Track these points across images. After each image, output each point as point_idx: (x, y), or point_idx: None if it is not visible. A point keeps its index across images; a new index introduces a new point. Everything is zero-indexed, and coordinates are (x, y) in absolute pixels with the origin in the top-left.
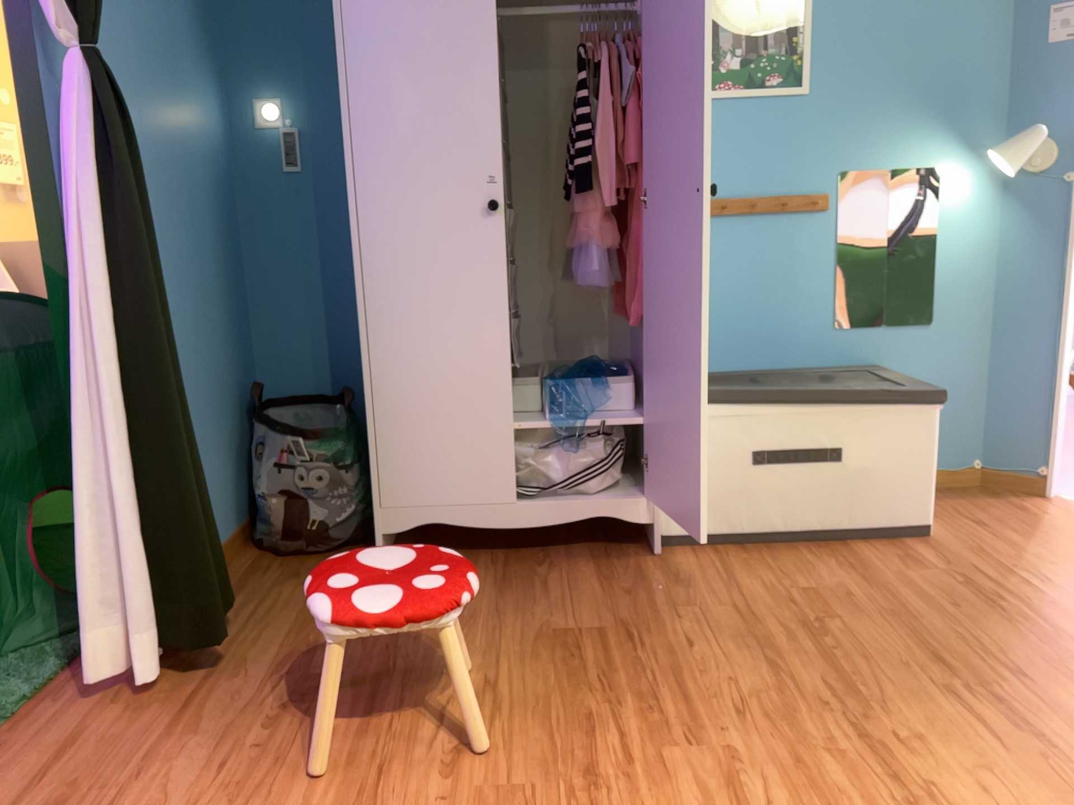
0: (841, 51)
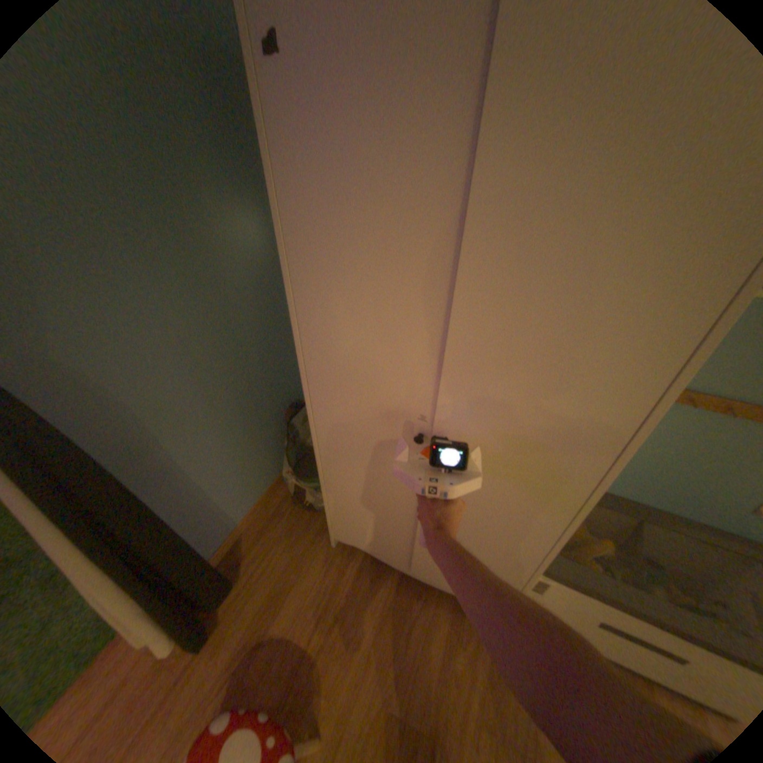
0: None
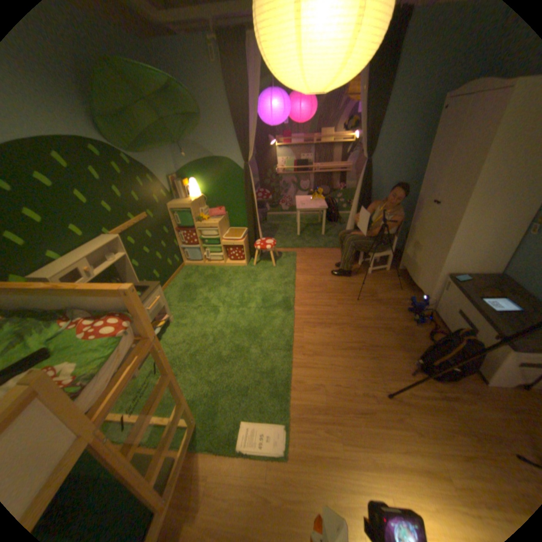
0: None
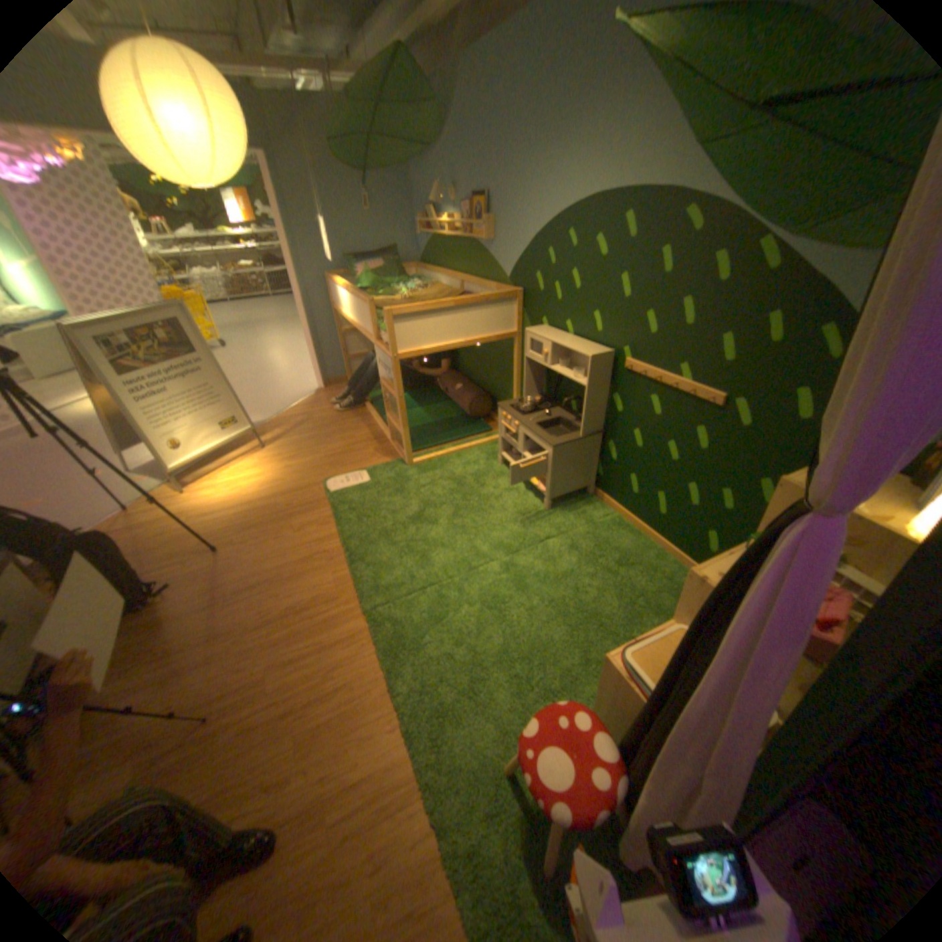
0: None
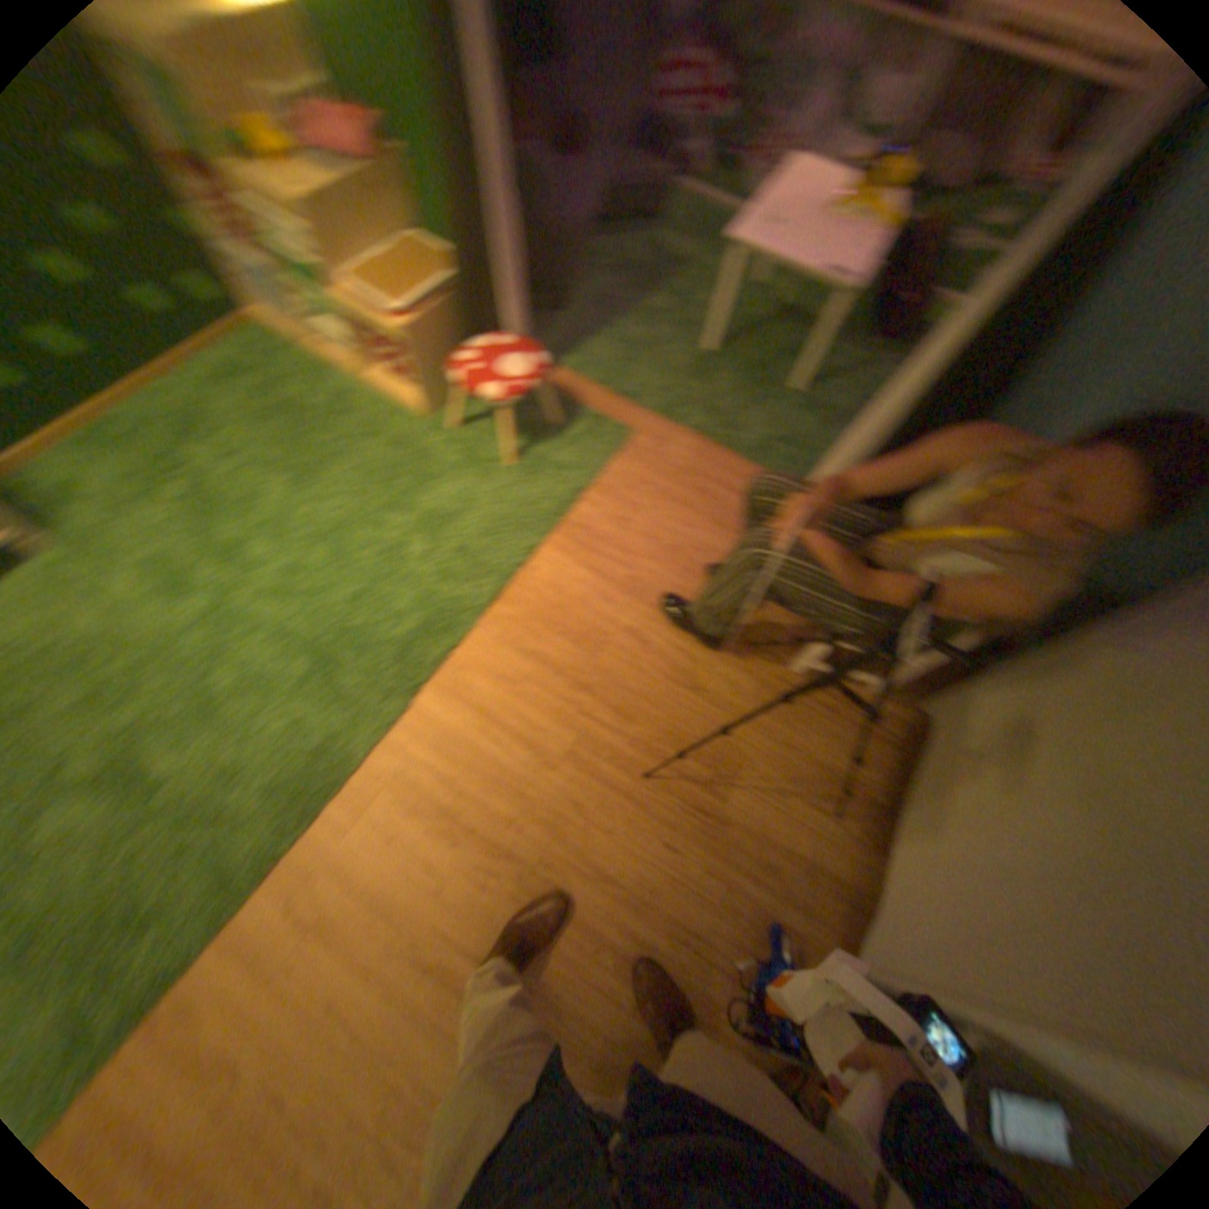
0: None
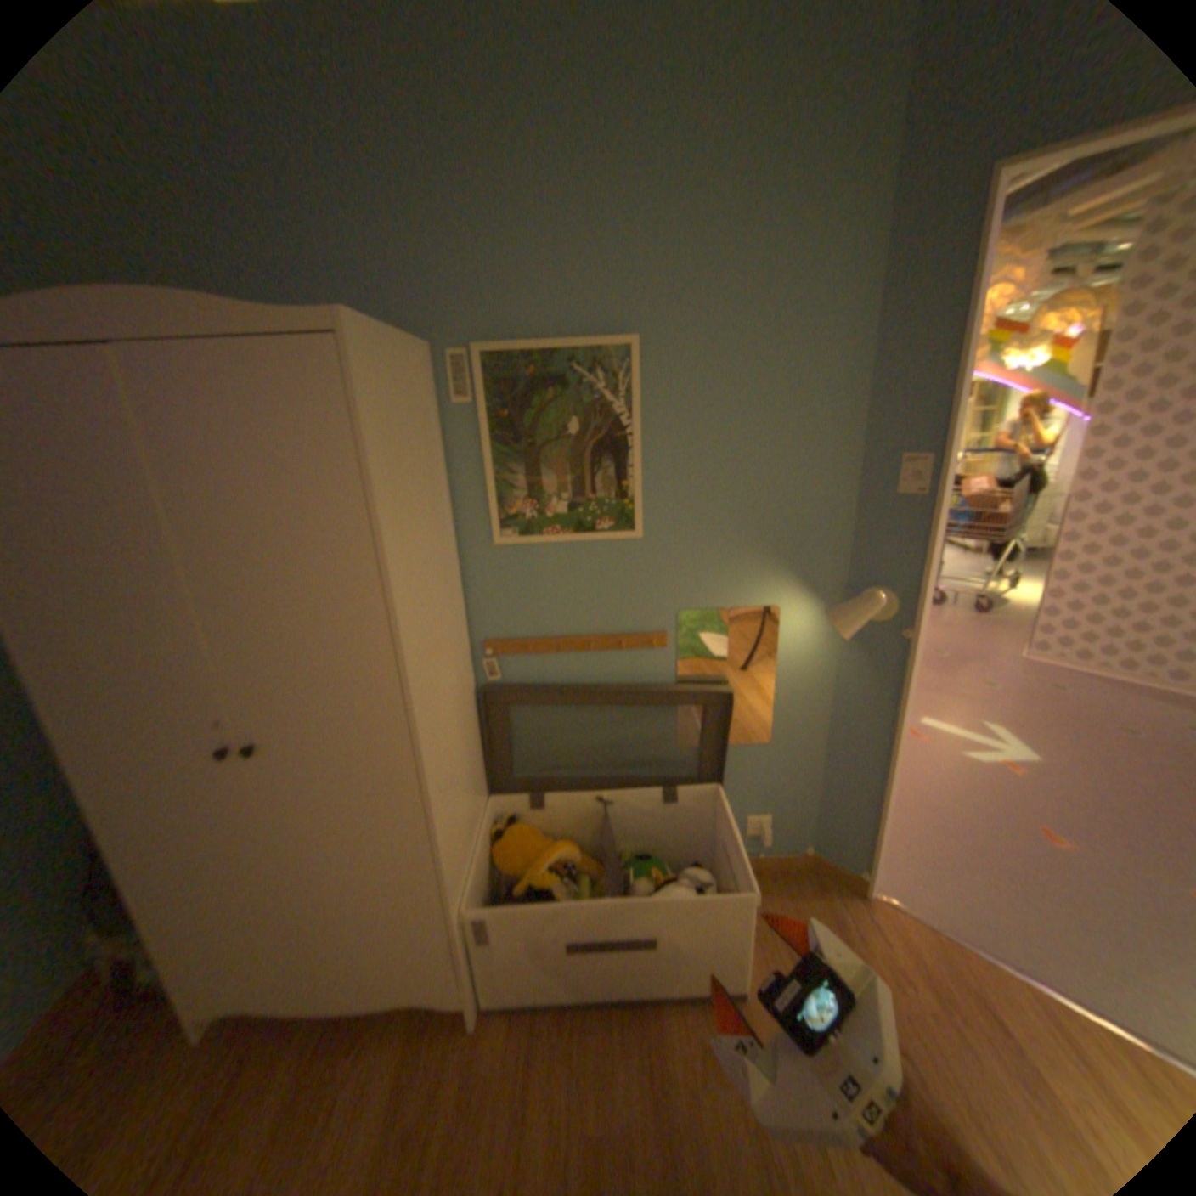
0: (677, 493)
